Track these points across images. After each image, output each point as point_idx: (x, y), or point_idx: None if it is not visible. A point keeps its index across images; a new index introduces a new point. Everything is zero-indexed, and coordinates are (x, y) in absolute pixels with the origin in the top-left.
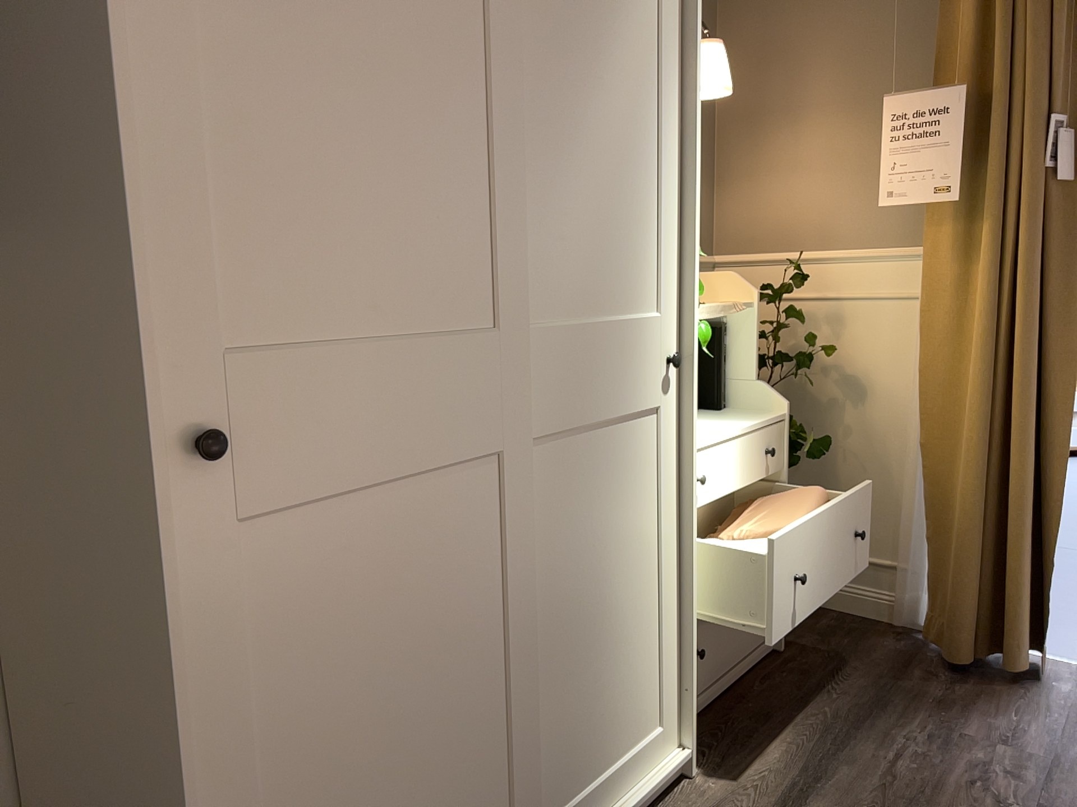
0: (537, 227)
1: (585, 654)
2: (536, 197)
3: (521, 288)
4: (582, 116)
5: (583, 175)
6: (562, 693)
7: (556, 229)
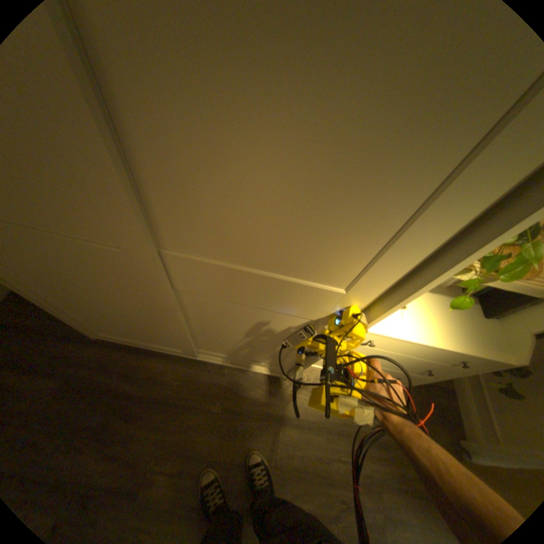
0: (174, 200)
1: (230, 341)
2: (168, 175)
3: (155, 234)
4: (259, 86)
5: (250, 169)
6: (215, 341)
7: (203, 207)
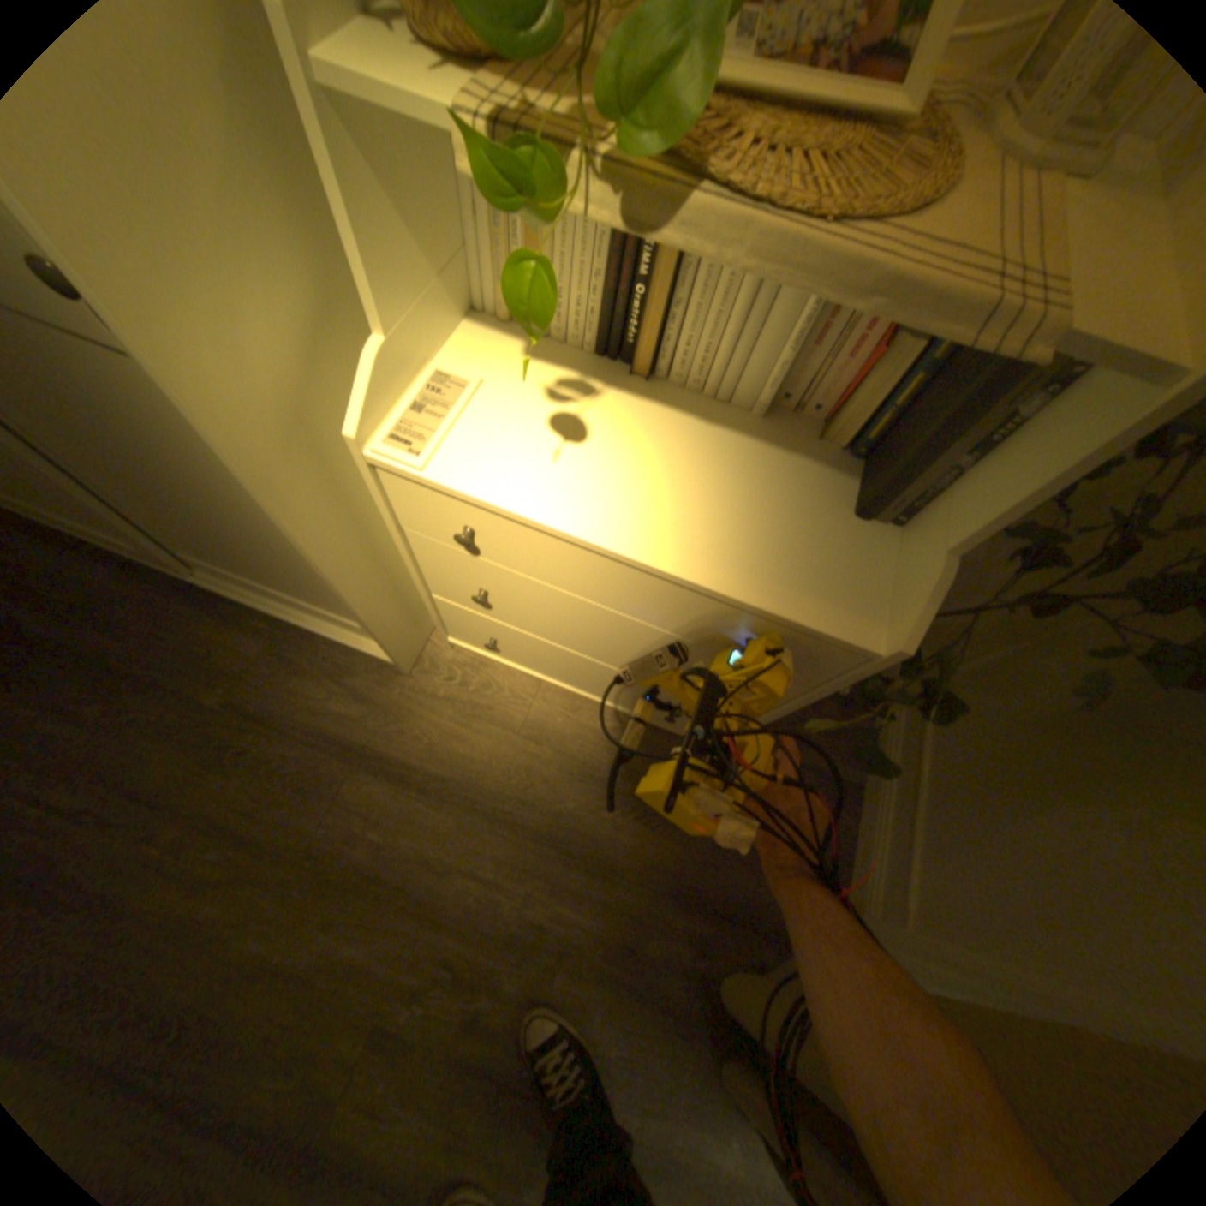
0: None
1: (170, 510)
2: None
3: None
4: None
5: None
6: (151, 511)
7: None
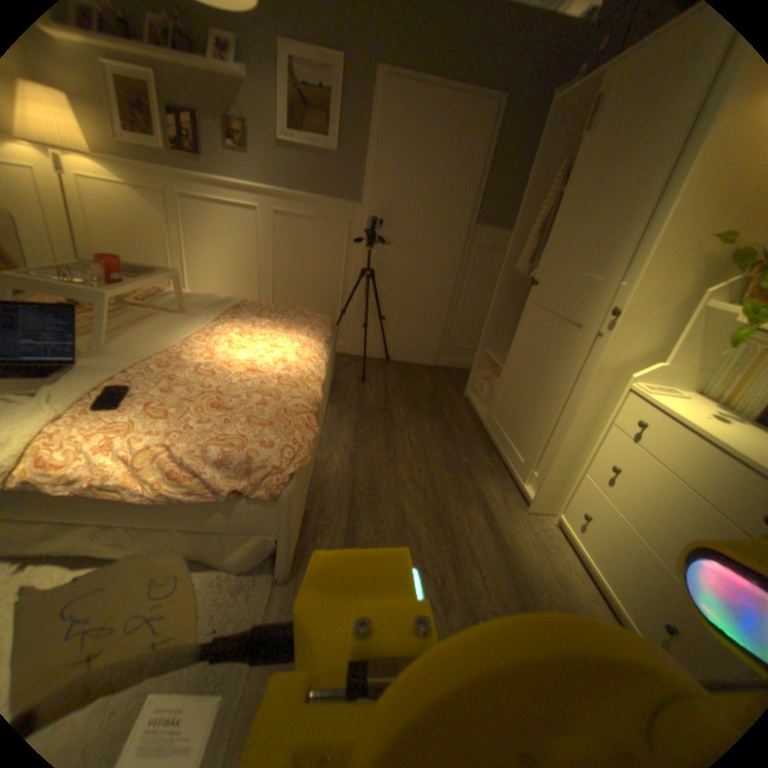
0: (583, 233)
1: (533, 399)
2: (588, 221)
3: (566, 255)
4: (624, 180)
5: (612, 209)
6: (523, 400)
7: (590, 234)
